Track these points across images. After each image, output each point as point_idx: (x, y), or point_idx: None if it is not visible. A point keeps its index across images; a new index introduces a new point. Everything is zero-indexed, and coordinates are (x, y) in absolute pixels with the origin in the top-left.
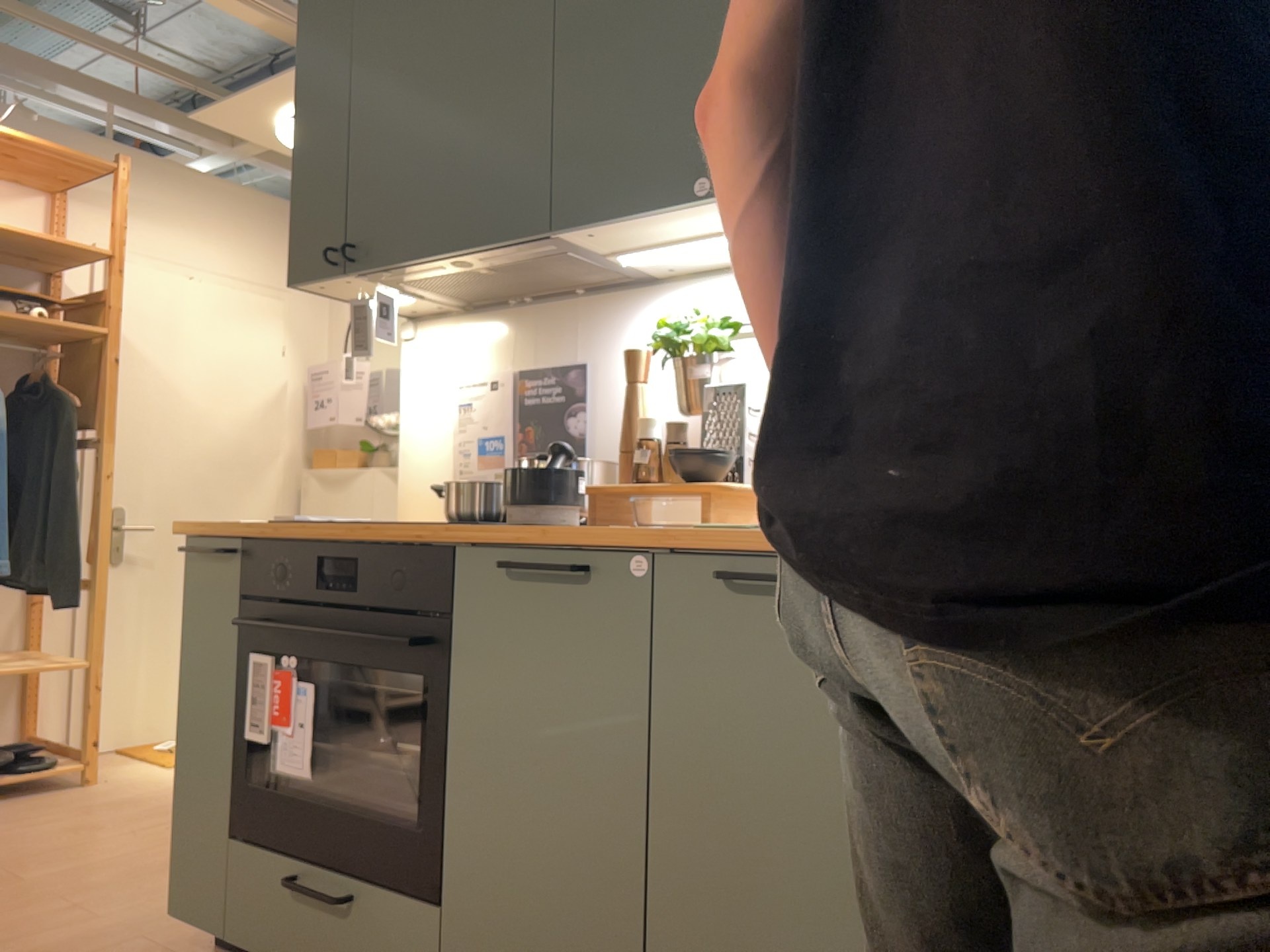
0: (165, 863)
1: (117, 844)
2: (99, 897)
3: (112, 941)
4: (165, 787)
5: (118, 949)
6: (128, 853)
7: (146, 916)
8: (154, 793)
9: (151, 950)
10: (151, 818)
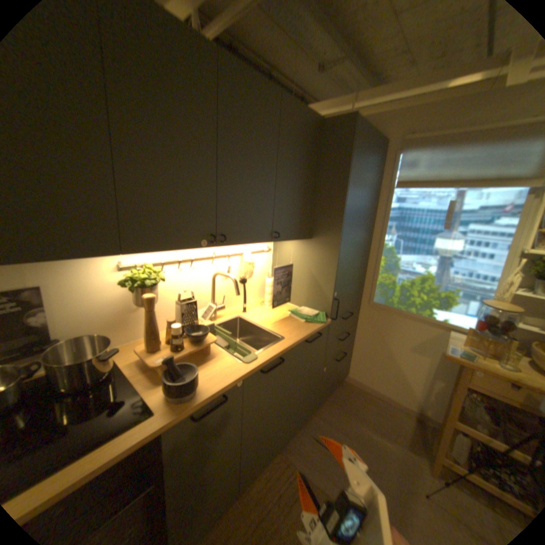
0: None
1: None
2: None
3: None
4: None
5: None
6: None
7: None
8: None
9: None
10: None
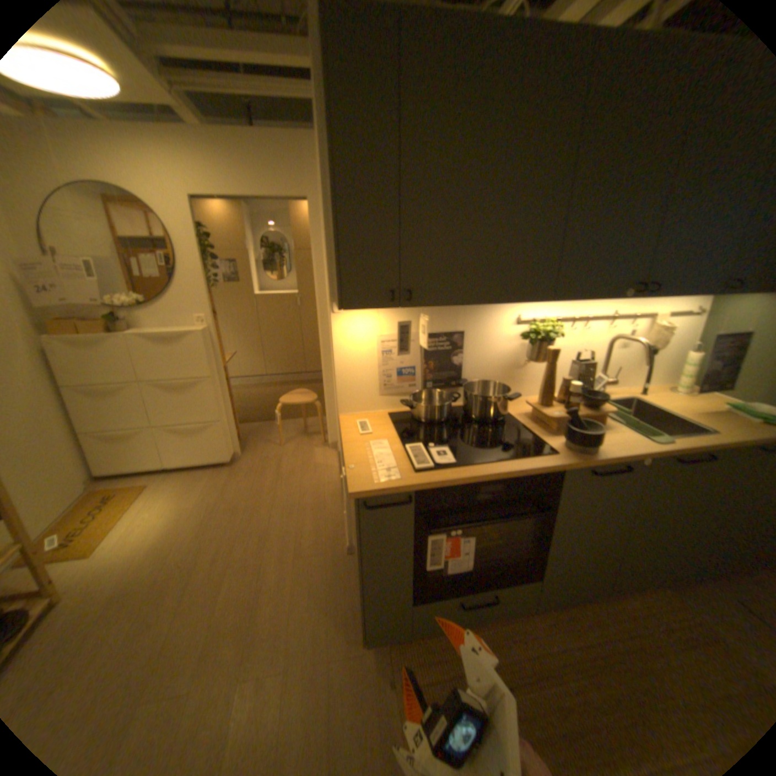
0: (240, 616)
1: (184, 626)
2: (253, 662)
3: (318, 676)
4: (121, 571)
5: (330, 676)
6: (205, 626)
7: (301, 650)
8: (123, 579)
9: (344, 663)
10: (164, 596)
